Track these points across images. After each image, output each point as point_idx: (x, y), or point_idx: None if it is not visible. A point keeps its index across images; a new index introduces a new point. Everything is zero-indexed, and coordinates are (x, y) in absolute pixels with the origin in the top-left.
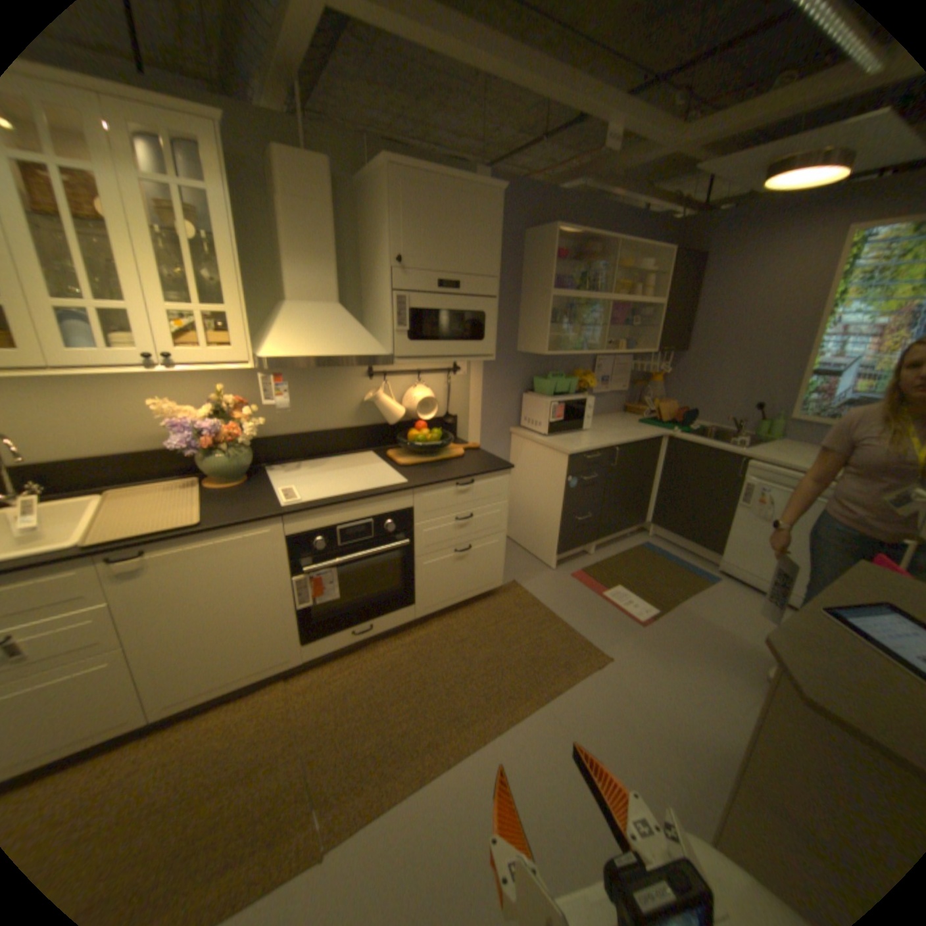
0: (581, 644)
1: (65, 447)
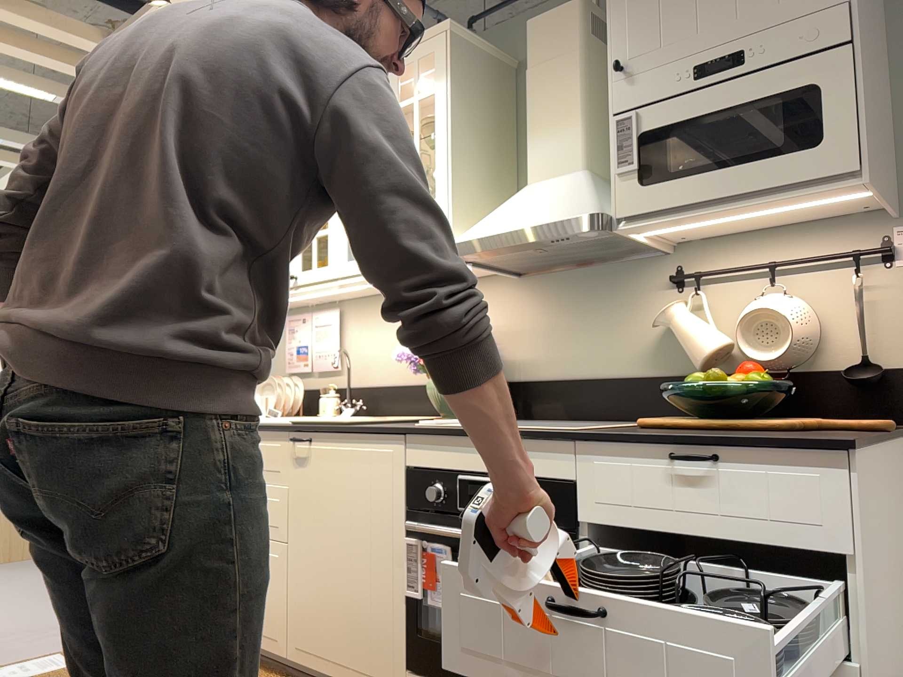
0: None
1: (386, 374)
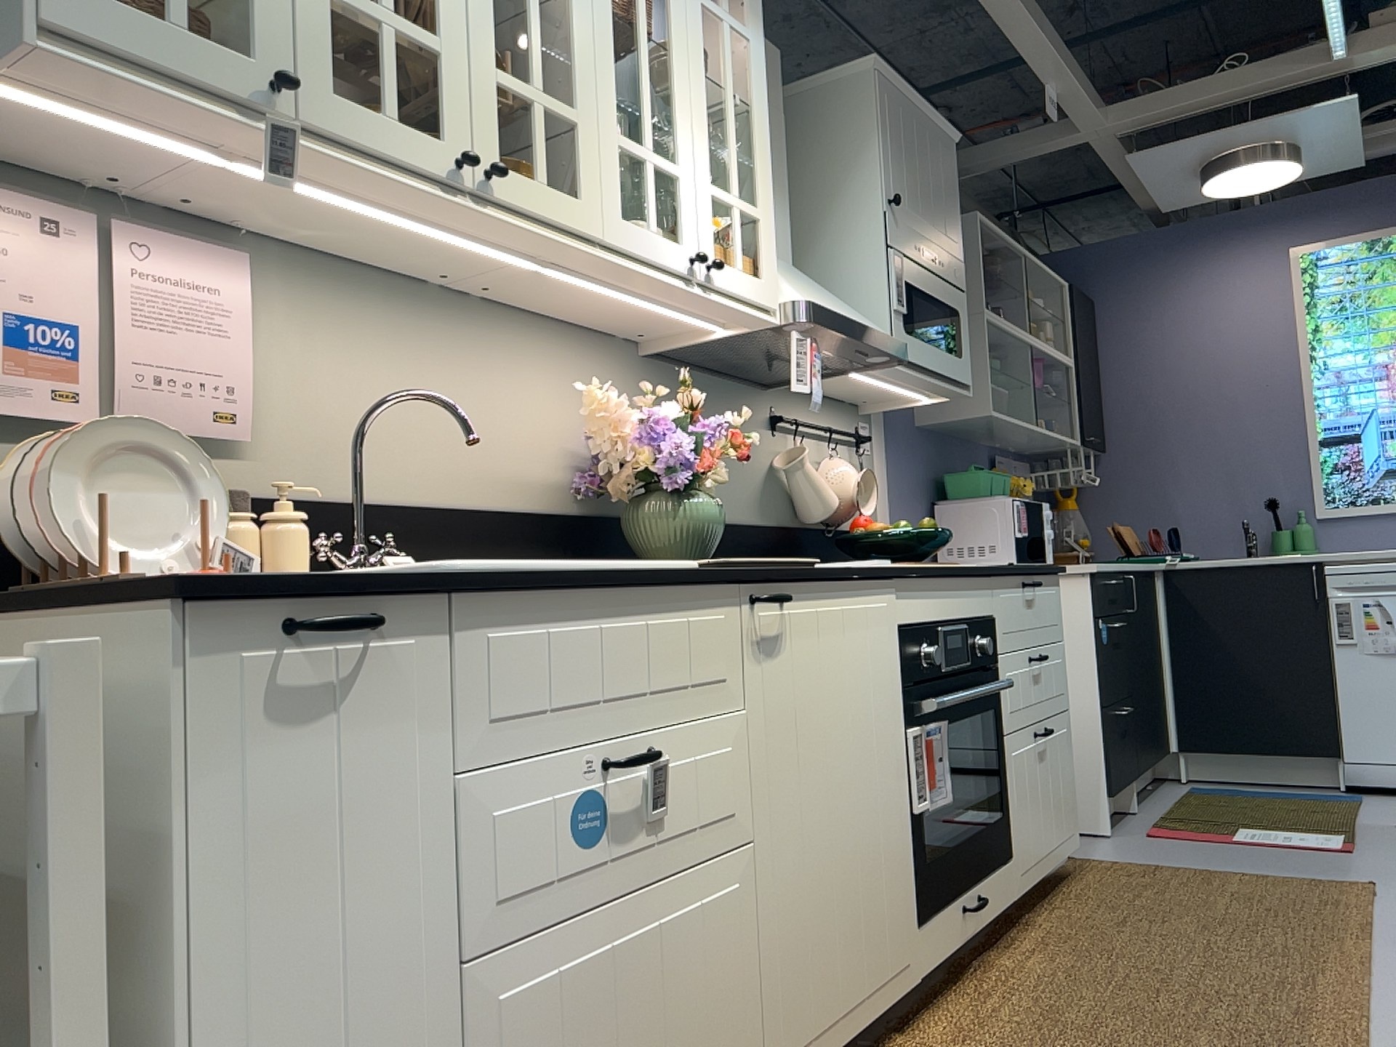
0: (1301, 881)
1: (401, 476)
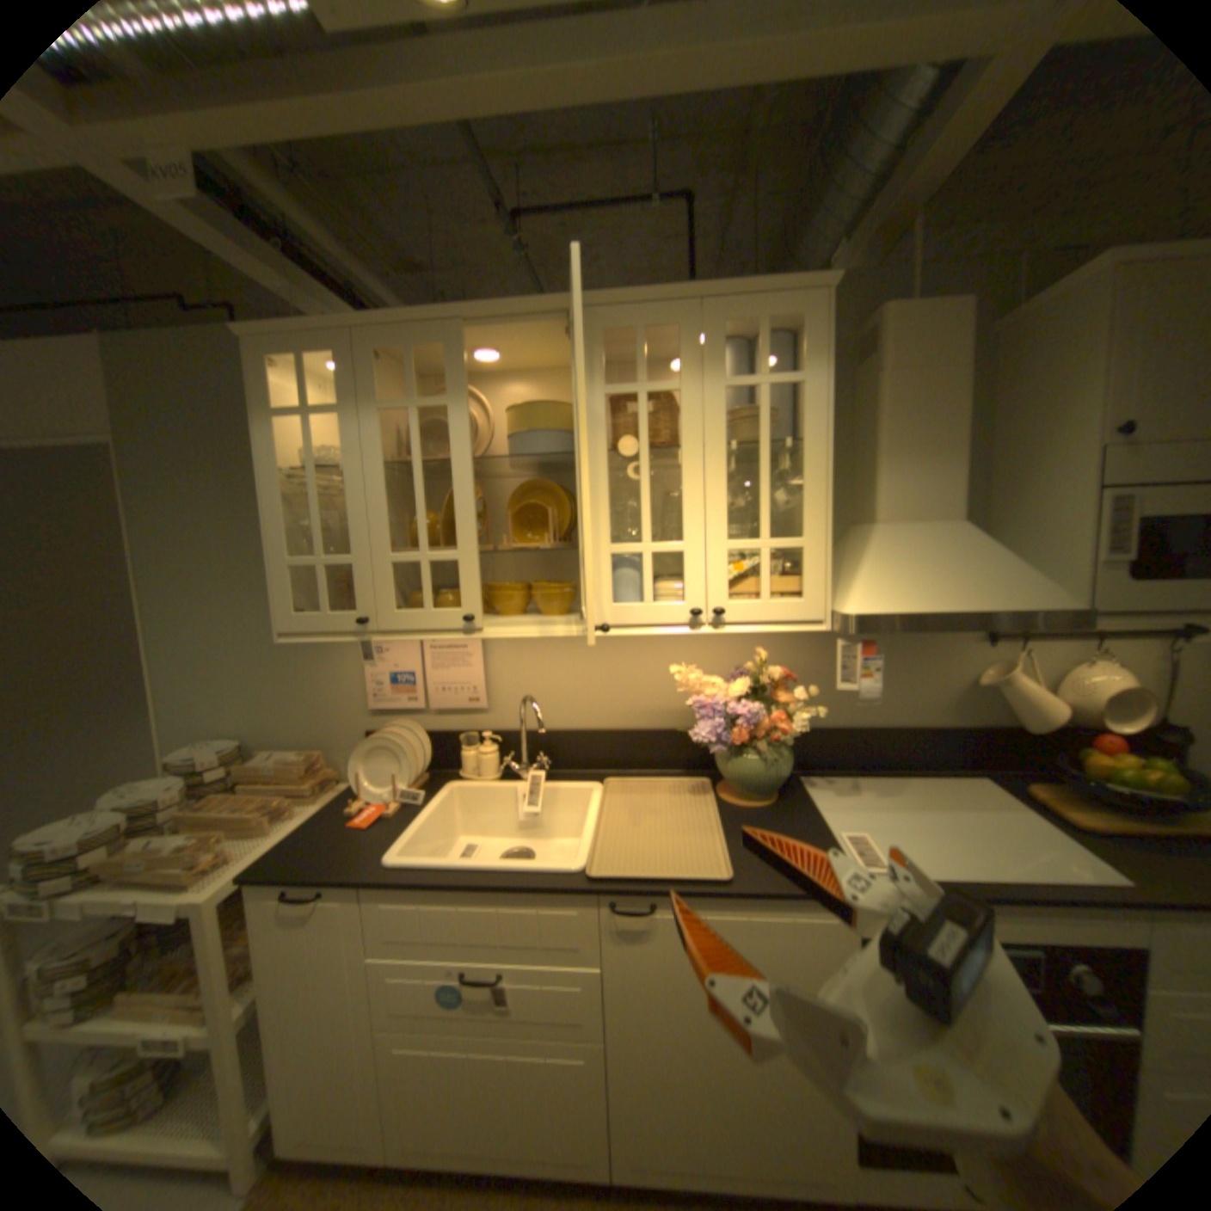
0: None
1: (574, 714)
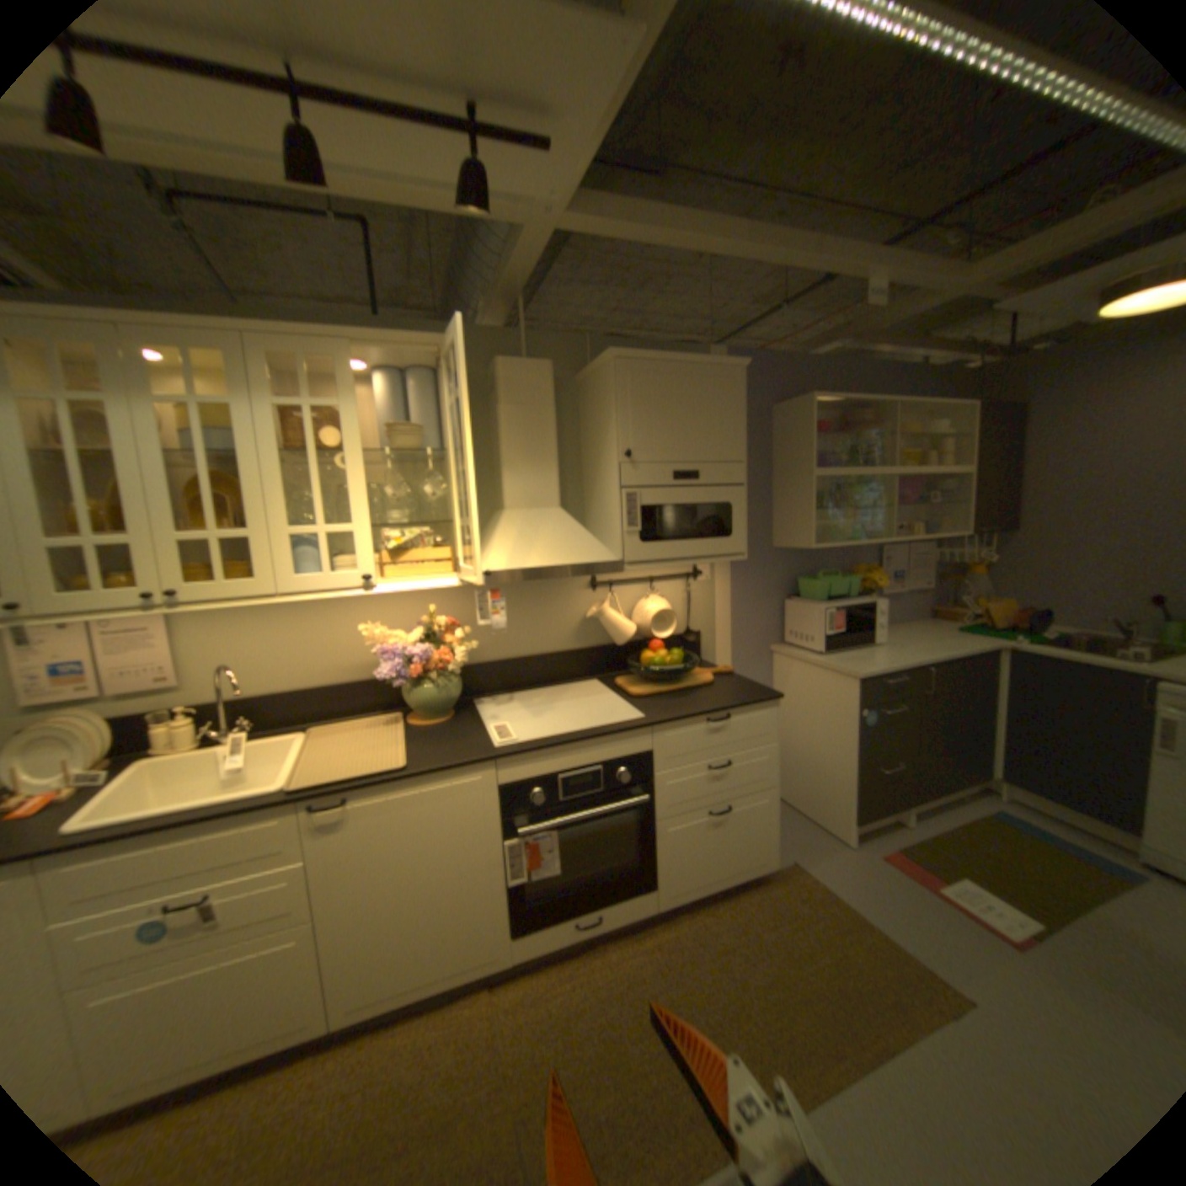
0: (915, 973)
1: (273, 679)
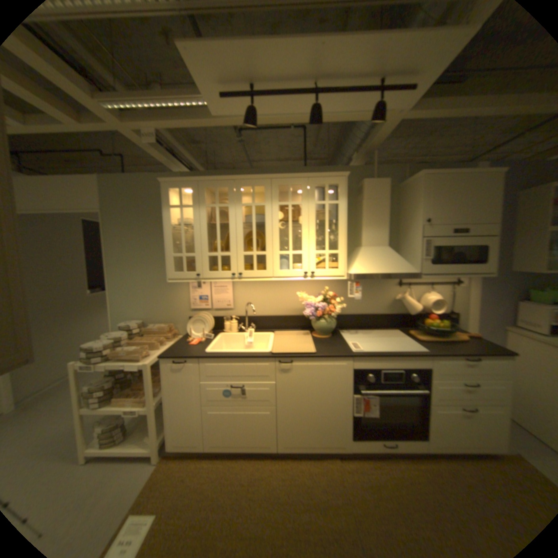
0: None
1: (263, 310)
